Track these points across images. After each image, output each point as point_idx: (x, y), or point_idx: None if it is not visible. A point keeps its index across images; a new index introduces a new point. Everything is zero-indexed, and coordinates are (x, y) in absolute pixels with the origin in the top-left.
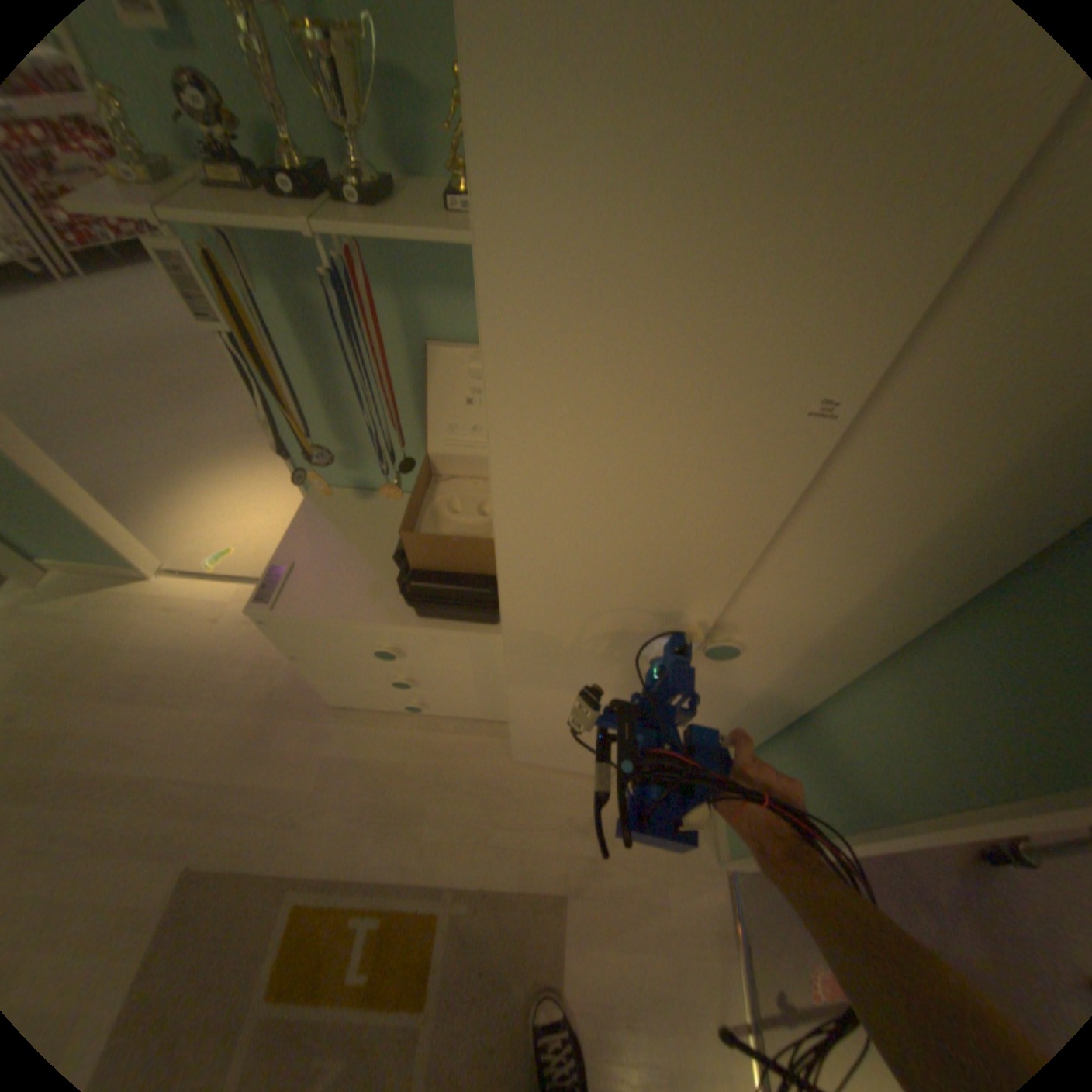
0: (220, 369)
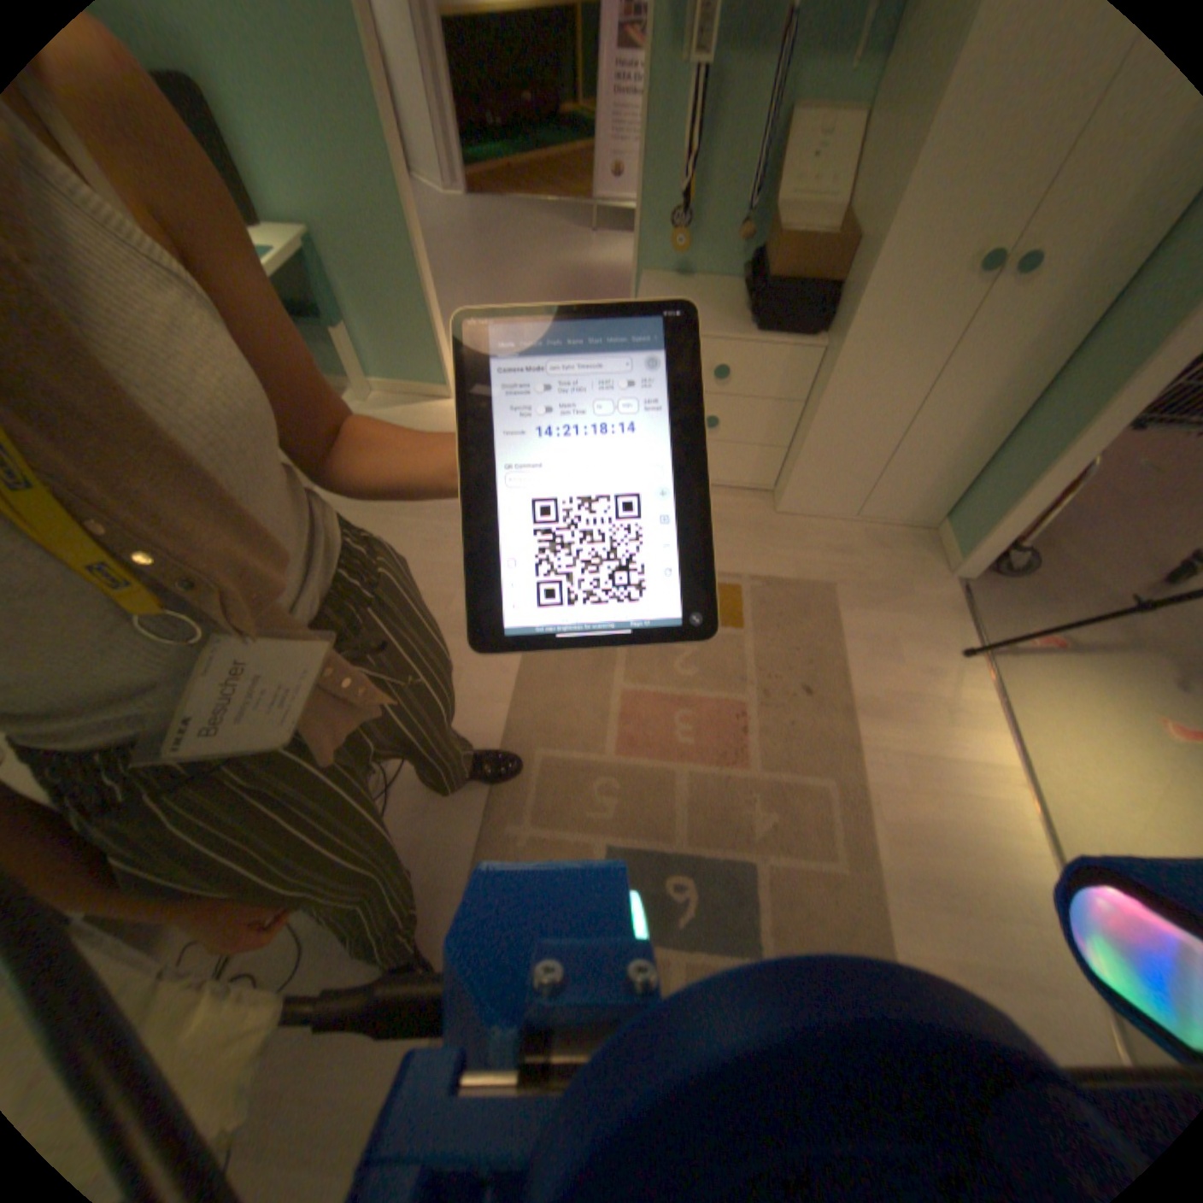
0: (449, 265)
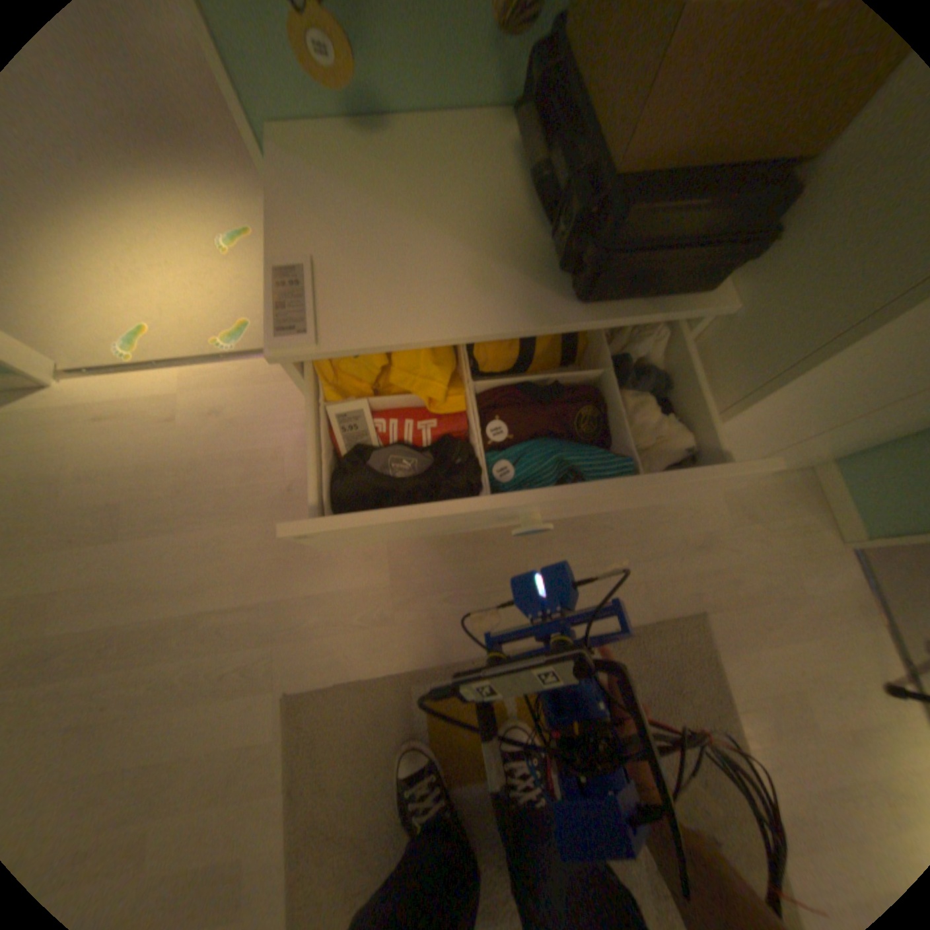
0: None
